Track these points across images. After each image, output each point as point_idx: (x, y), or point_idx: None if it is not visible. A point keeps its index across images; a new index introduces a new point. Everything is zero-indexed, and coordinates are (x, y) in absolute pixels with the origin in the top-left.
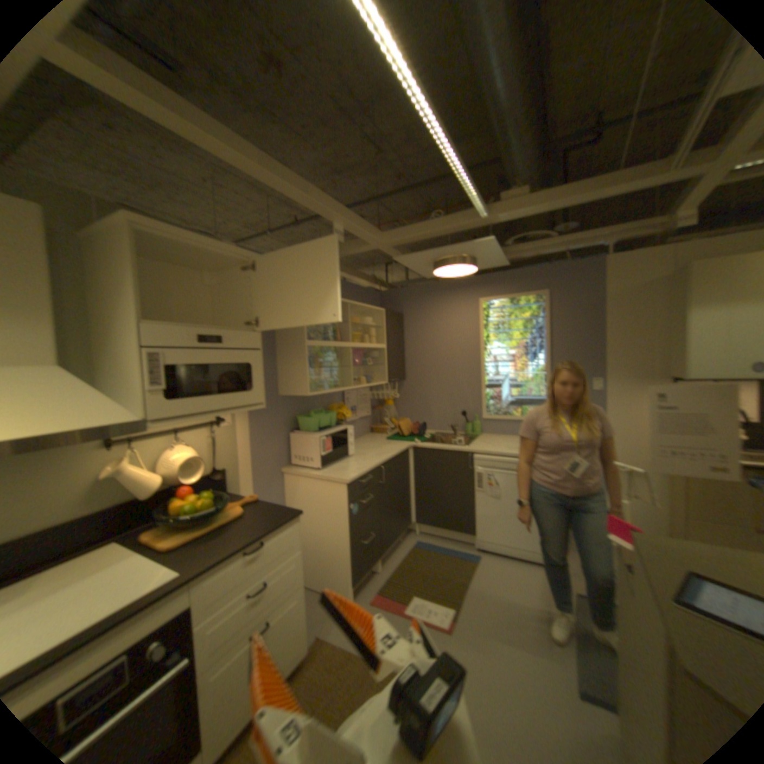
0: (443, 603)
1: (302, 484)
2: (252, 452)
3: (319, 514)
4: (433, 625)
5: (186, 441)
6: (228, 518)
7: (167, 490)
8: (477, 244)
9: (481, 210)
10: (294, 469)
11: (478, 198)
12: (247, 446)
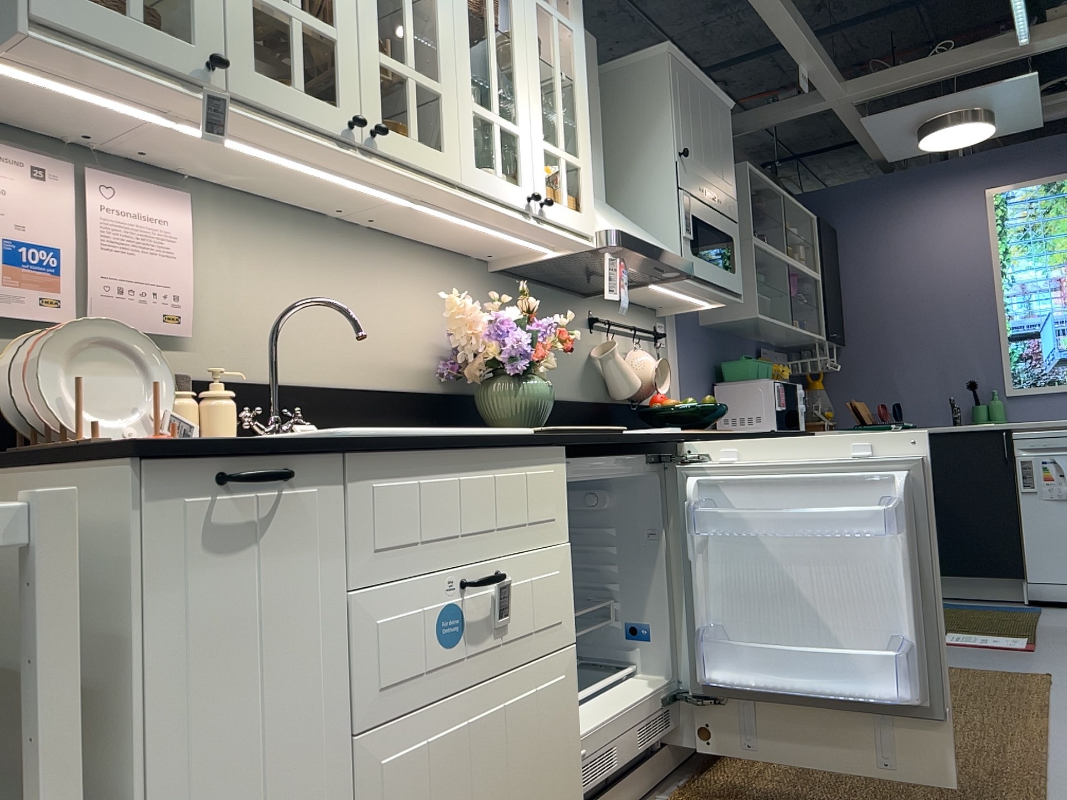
0: (1000, 633)
1: None
2: (683, 395)
3: None
4: (995, 644)
5: (643, 344)
6: None
7: (628, 404)
8: (1006, 86)
9: (1018, 36)
10: None
11: (1020, 18)
12: (679, 384)
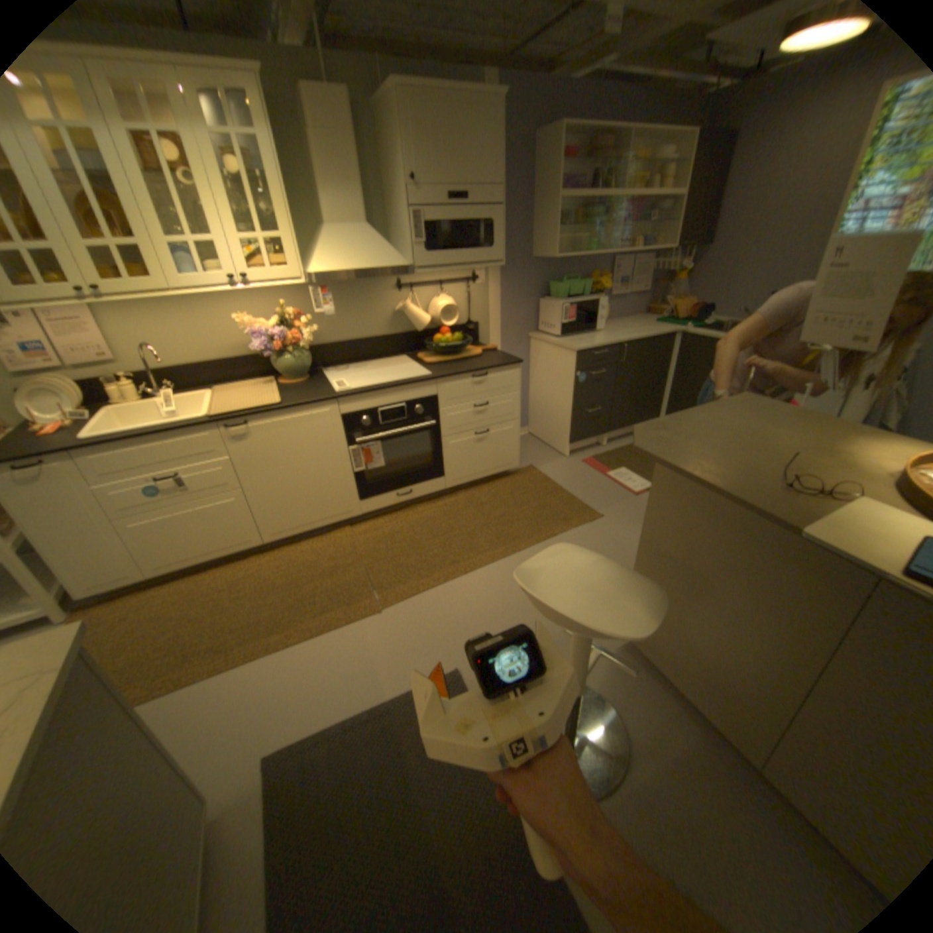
0: (648, 478)
1: (542, 349)
2: (500, 312)
3: (552, 378)
4: (626, 486)
5: (446, 292)
6: (471, 356)
7: (434, 329)
8: None
9: None
10: (538, 334)
11: None
12: (496, 305)
